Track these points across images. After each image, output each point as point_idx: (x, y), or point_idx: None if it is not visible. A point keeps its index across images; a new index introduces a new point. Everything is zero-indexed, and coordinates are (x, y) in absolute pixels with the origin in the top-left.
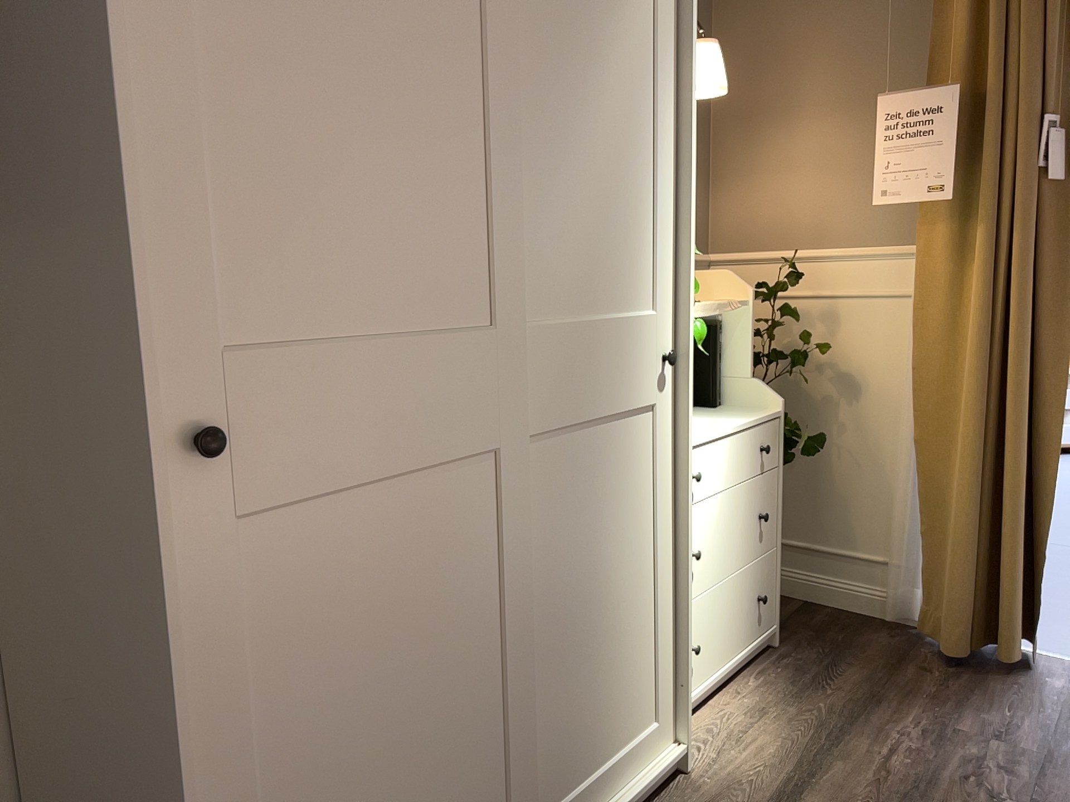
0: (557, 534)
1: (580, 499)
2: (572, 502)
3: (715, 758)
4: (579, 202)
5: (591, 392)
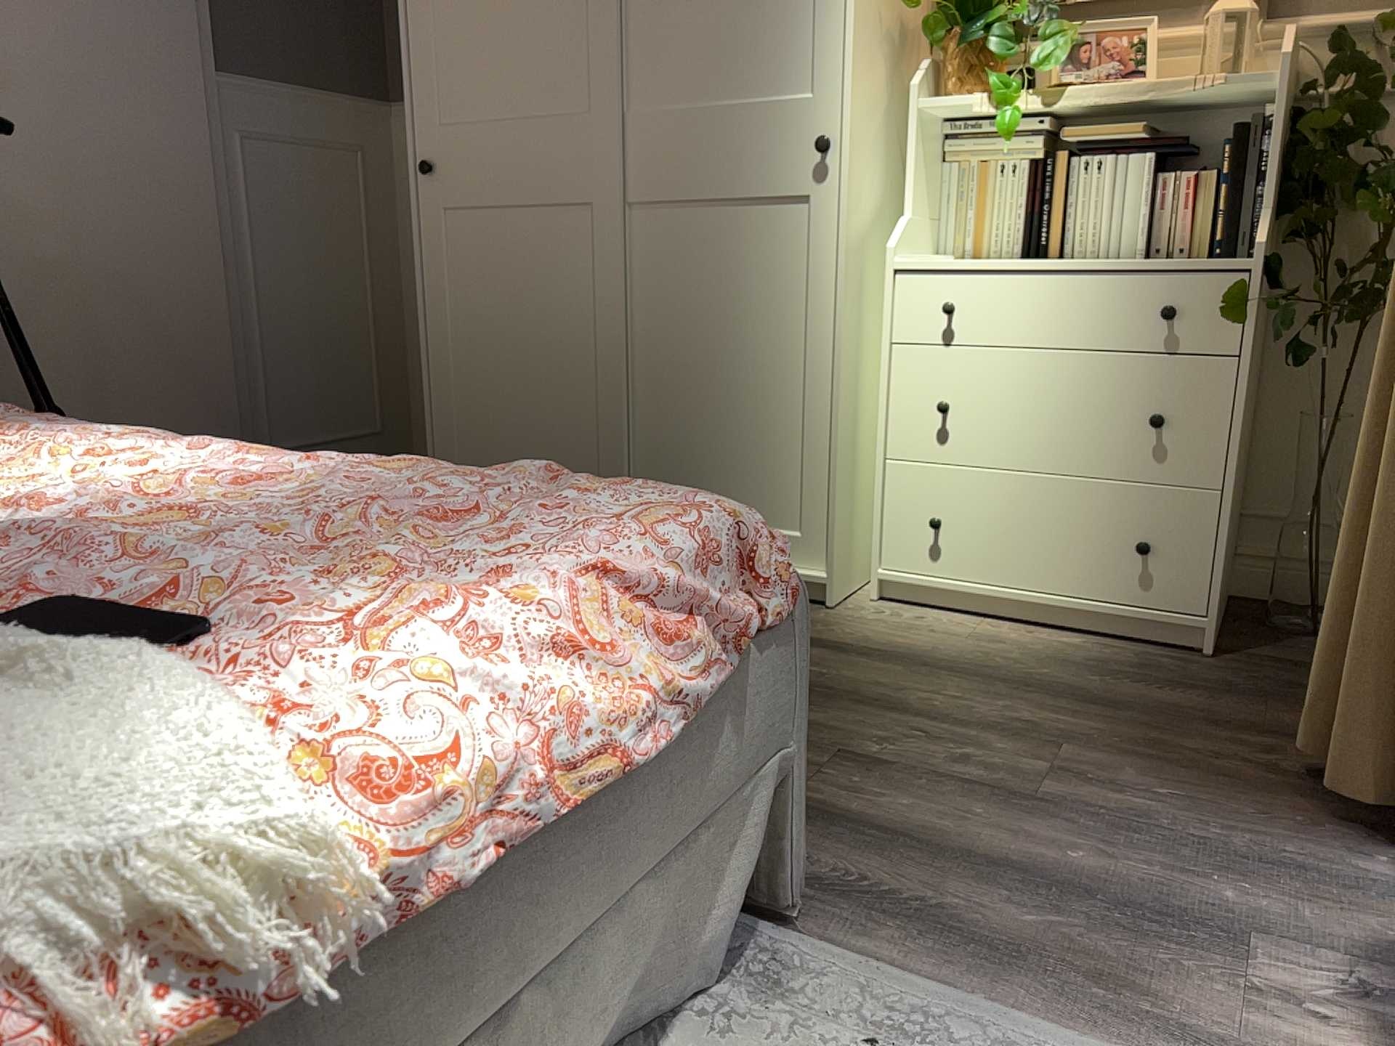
0: (668, 291)
1: (697, 269)
2: (687, 269)
3: (868, 620)
4: (698, 2)
5: (708, 175)
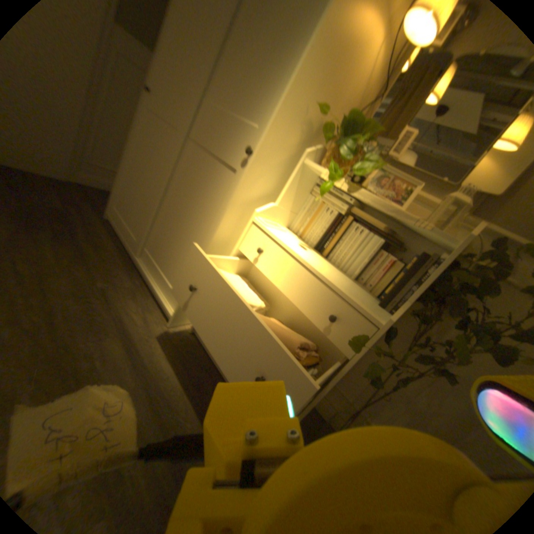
0: (185, 180)
1: (195, 177)
2: (193, 175)
3: (173, 341)
4: (244, 63)
5: (213, 142)
